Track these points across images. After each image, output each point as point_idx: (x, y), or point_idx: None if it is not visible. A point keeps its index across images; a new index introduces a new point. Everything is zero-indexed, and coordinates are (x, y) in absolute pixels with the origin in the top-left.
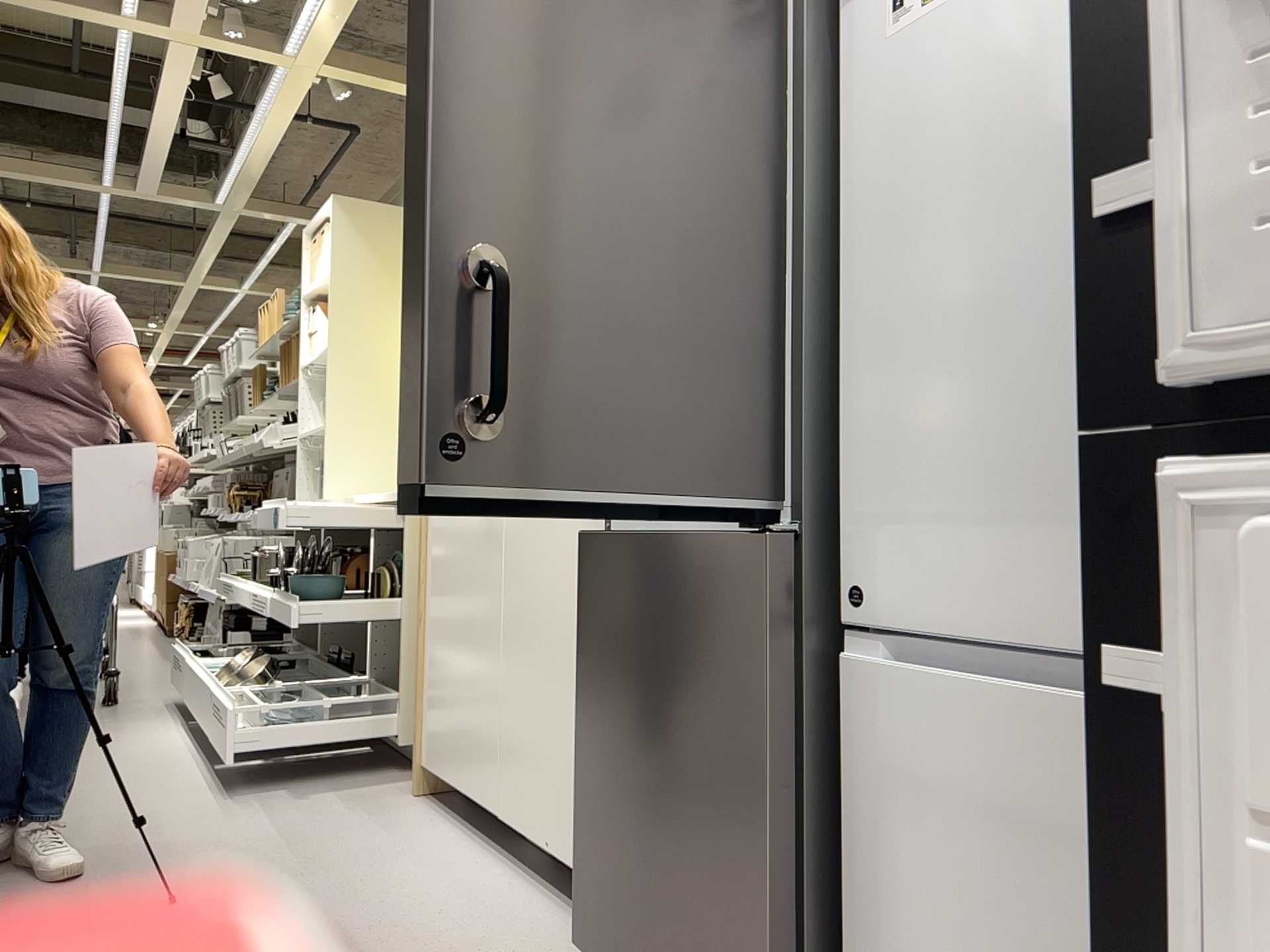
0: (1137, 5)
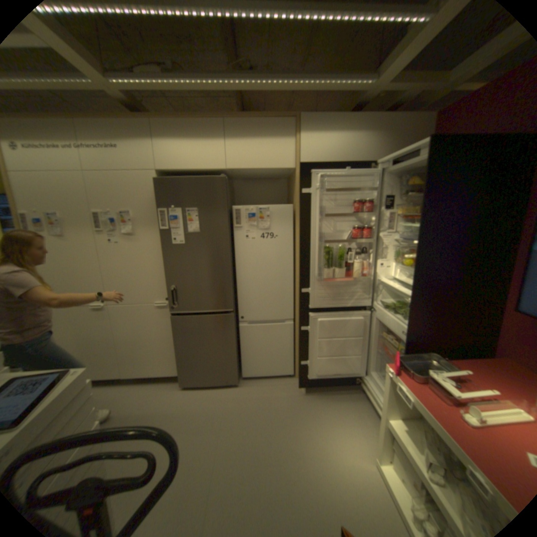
0: (303, 274)
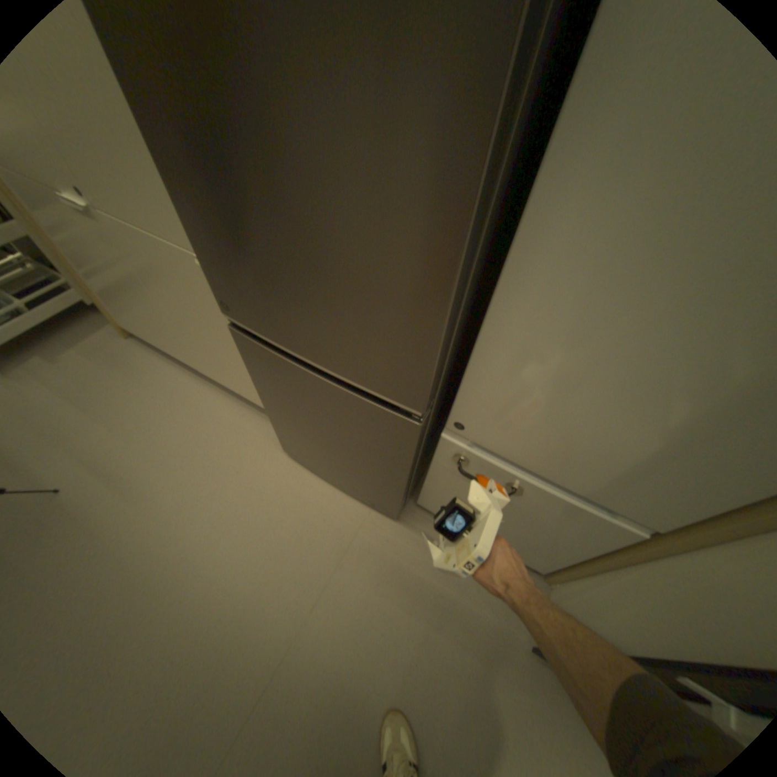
0: None
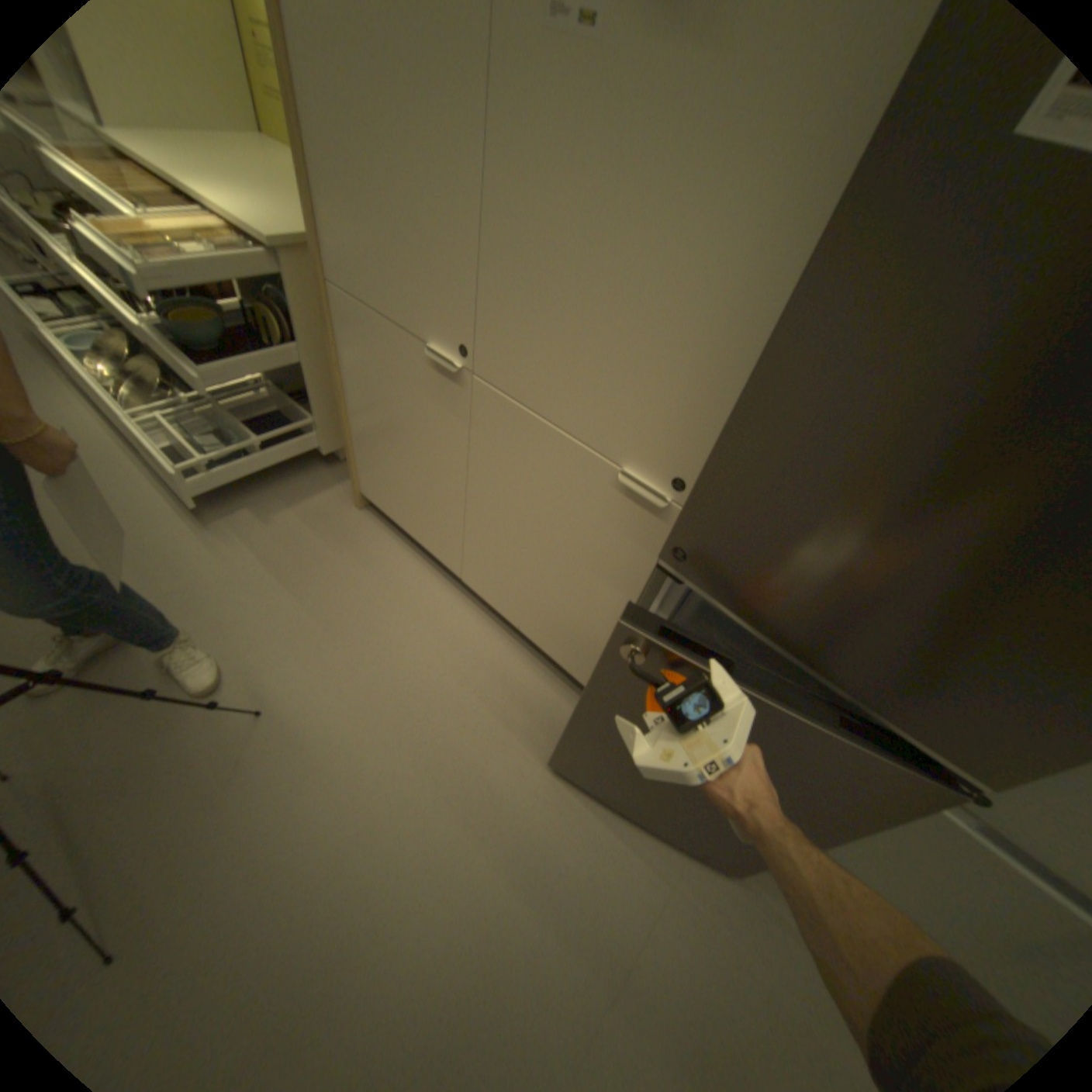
0: None
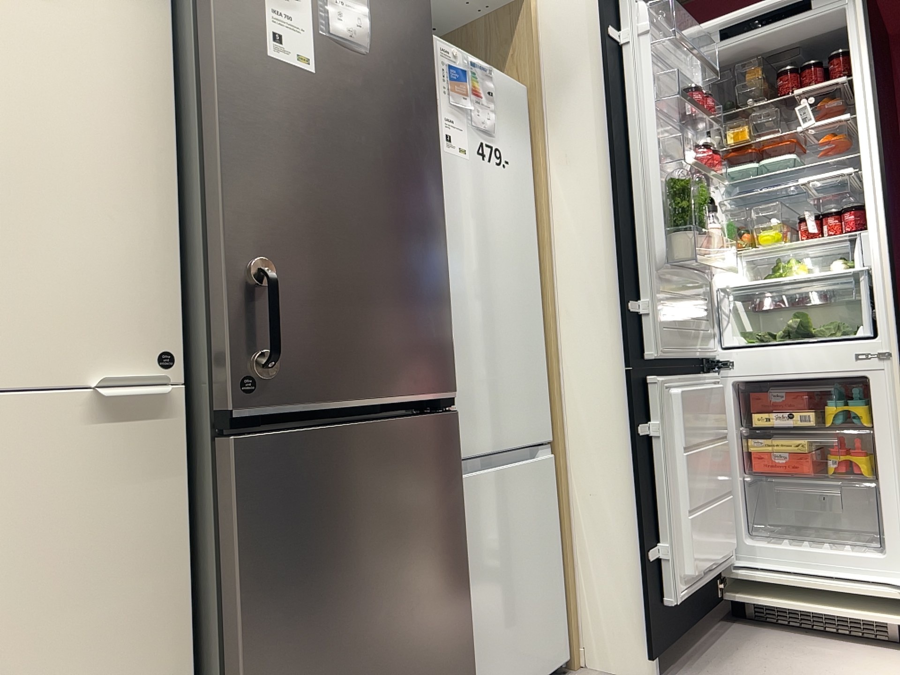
0: (628, 257)
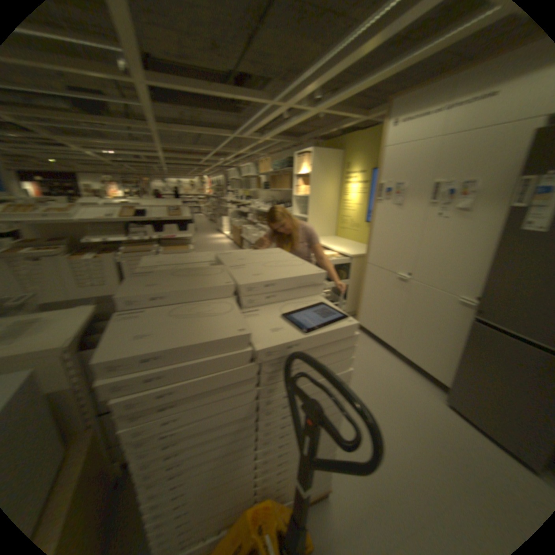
0: None
